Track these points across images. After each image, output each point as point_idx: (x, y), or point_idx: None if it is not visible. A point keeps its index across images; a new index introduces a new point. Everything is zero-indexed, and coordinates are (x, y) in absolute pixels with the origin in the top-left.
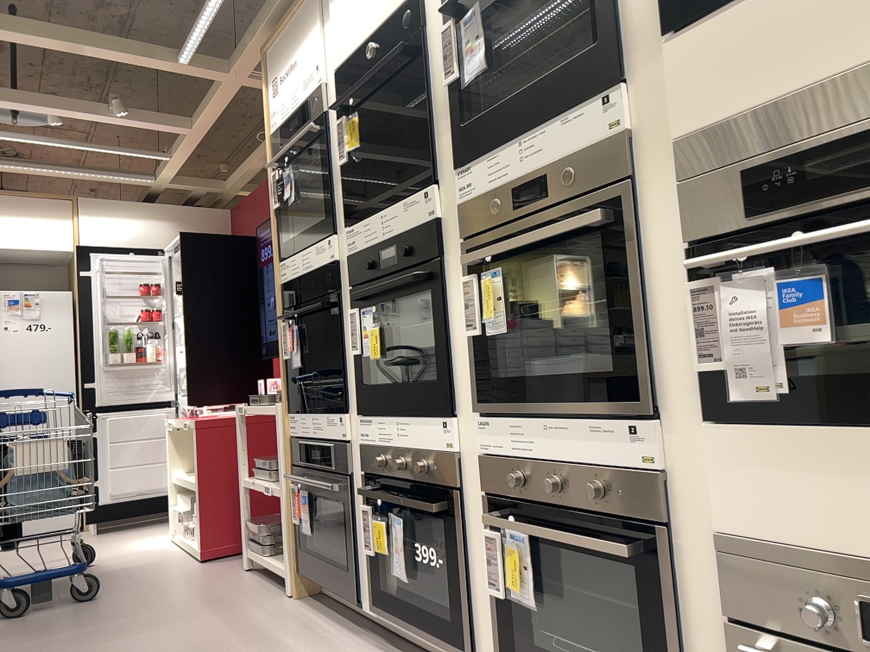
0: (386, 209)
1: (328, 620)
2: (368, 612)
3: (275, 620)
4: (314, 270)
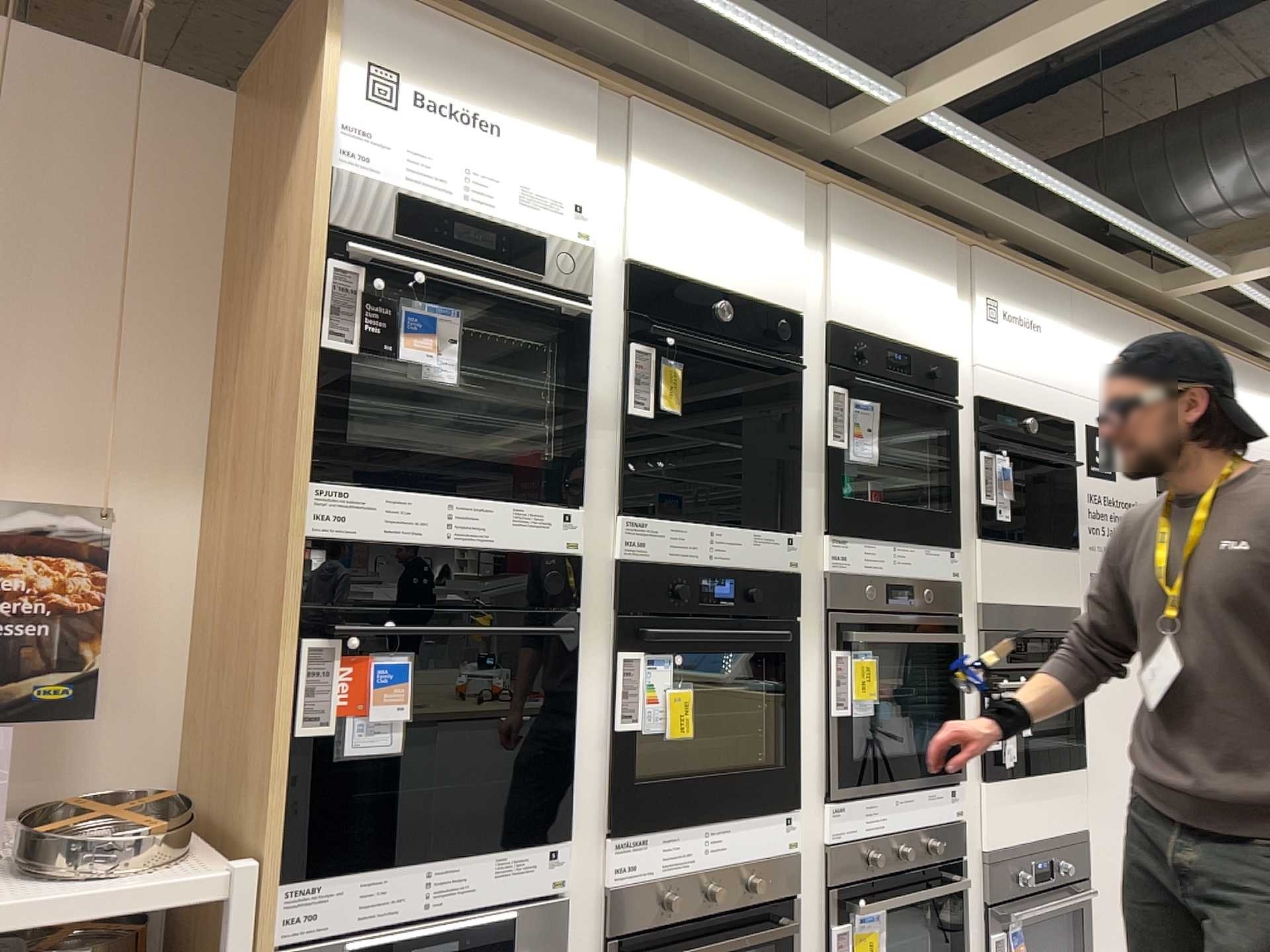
0: (721, 526)
1: None
2: None
3: None
4: (494, 546)
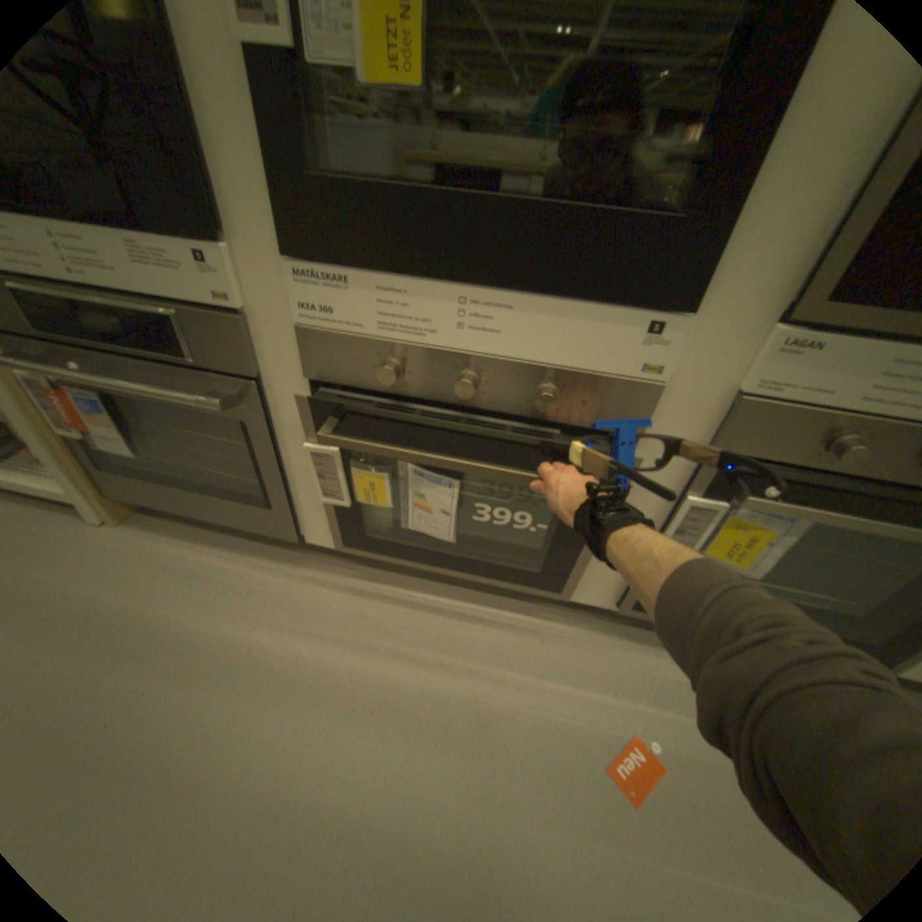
0: None
1: (222, 551)
2: (320, 544)
3: (125, 586)
4: None
